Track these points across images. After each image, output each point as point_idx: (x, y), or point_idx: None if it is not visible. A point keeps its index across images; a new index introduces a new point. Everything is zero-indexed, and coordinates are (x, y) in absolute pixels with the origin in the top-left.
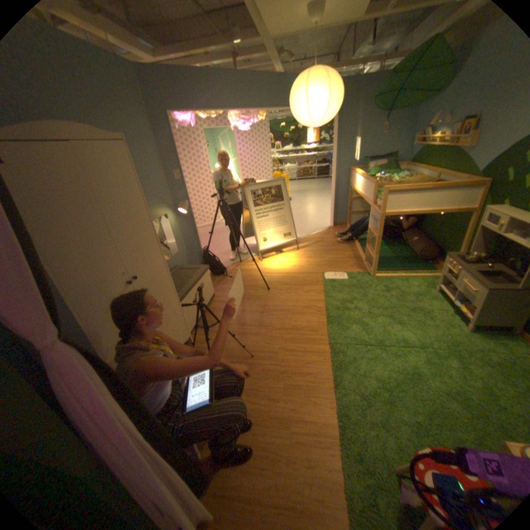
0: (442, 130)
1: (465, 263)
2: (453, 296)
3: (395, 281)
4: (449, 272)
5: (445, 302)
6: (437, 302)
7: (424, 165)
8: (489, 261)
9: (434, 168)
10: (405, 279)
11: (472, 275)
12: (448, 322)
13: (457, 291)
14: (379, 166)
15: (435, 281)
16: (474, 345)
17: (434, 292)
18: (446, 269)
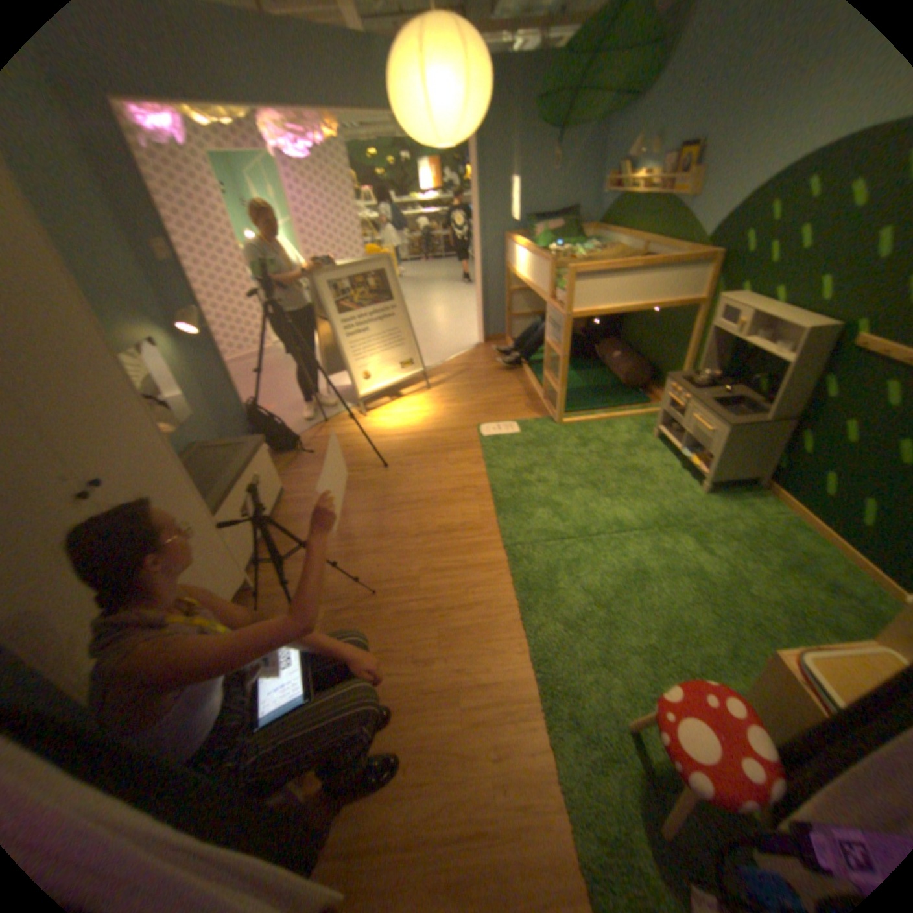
0: (647, 167)
1: (693, 389)
2: (678, 442)
3: (591, 428)
4: (670, 405)
5: (666, 452)
6: (656, 453)
7: (621, 230)
8: (724, 382)
9: (637, 235)
10: (607, 422)
11: (705, 406)
12: (673, 483)
13: (681, 433)
14: (550, 231)
15: (649, 420)
16: (711, 513)
17: (650, 438)
18: (663, 400)
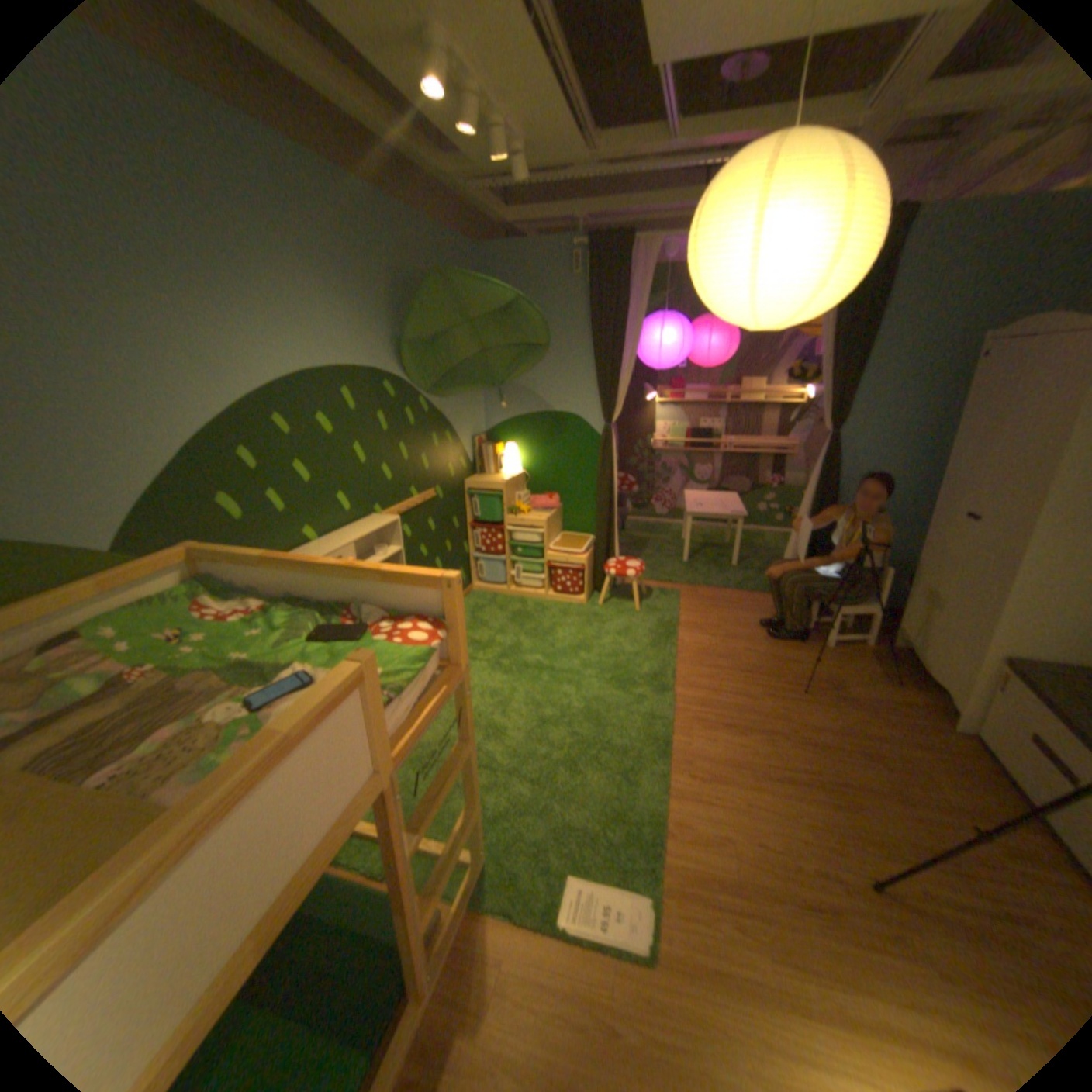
0: None
1: None
2: None
3: None
4: None
5: None
6: None
7: None
8: None
9: None
10: None
11: None
12: None
13: None
14: None
15: None
16: None
17: None
18: None
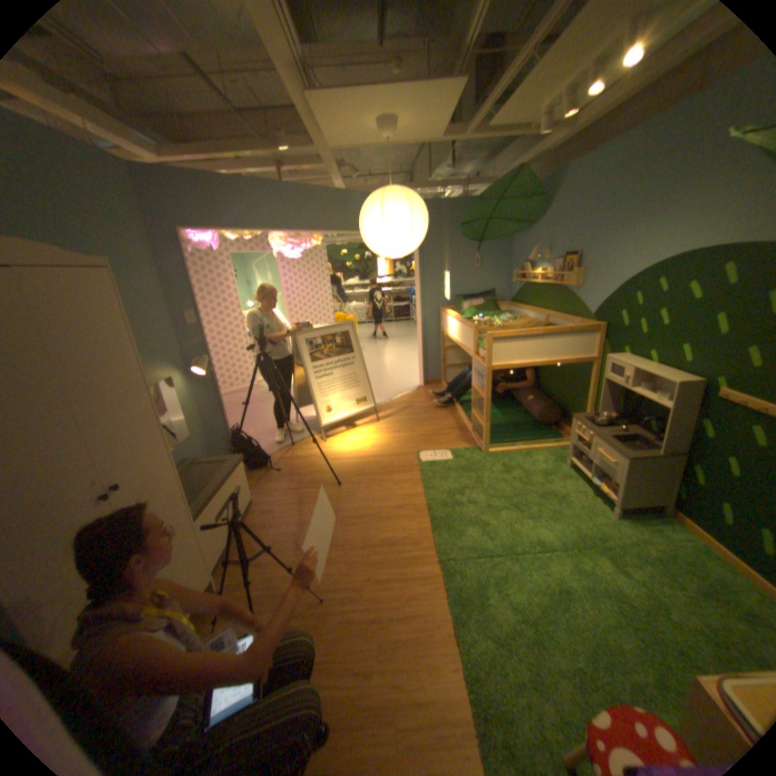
0: (542, 266)
1: (595, 427)
2: (589, 472)
3: (514, 458)
4: (578, 440)
5: (580, 480)
6: (571, 481)
7: (528, 307)
8: (621, 422)
9: (540, 310)
10: (527, 453)
11: (606, 442)
12: (589, 508)
13: (591, 464)
14: (474, 307)
15: (563, 452)
16: (625, 537)
17: (565, 468)
18: (573, 436)
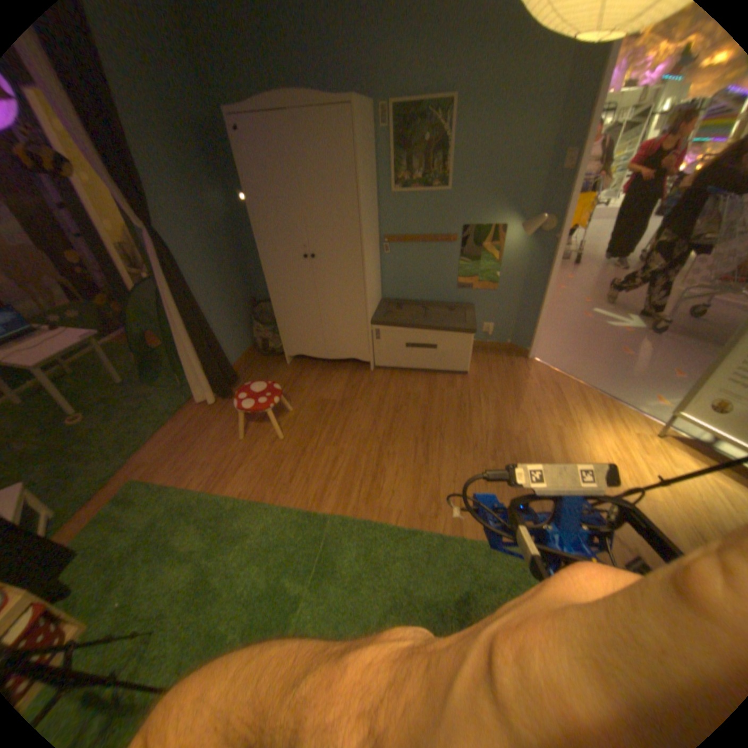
0: None
1: None
2: None
3: None
4: None
5: None
6: None
7: None
8: None
9: None
10: None
11: None
12: None
13: None
14: None
15: None
16: None
17: None
18: None
